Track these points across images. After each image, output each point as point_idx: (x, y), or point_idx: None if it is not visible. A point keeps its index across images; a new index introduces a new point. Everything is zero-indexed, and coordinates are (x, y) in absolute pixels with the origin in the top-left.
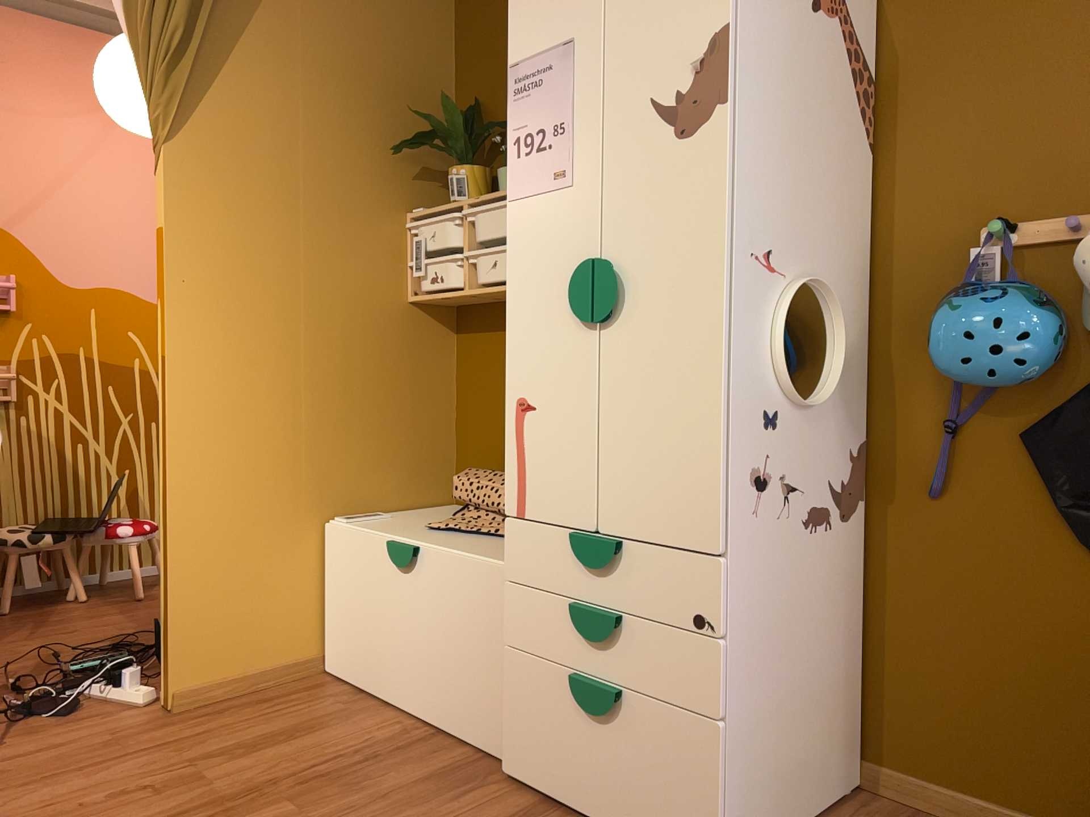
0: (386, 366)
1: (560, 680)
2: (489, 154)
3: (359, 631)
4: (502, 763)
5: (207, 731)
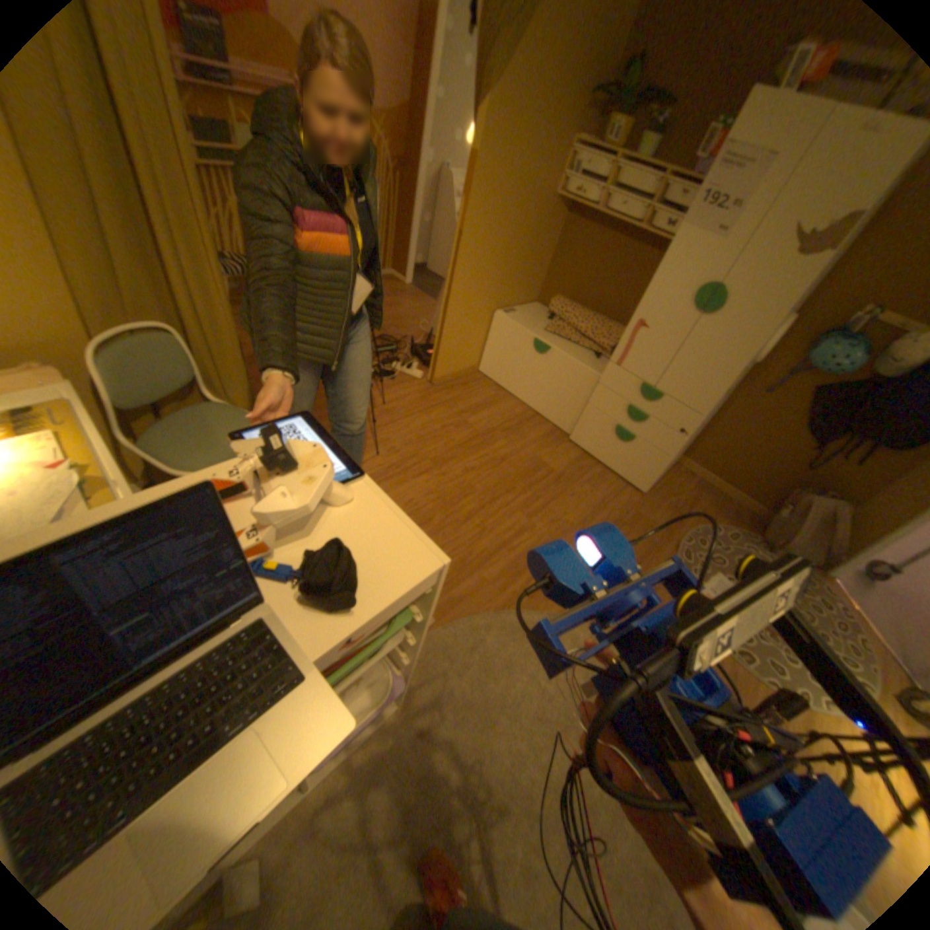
0: (537, 234)
1: (609, 423)
2: (636, 104)
3: (505, 365)
4: (570, 436)
5: (455, 399)
